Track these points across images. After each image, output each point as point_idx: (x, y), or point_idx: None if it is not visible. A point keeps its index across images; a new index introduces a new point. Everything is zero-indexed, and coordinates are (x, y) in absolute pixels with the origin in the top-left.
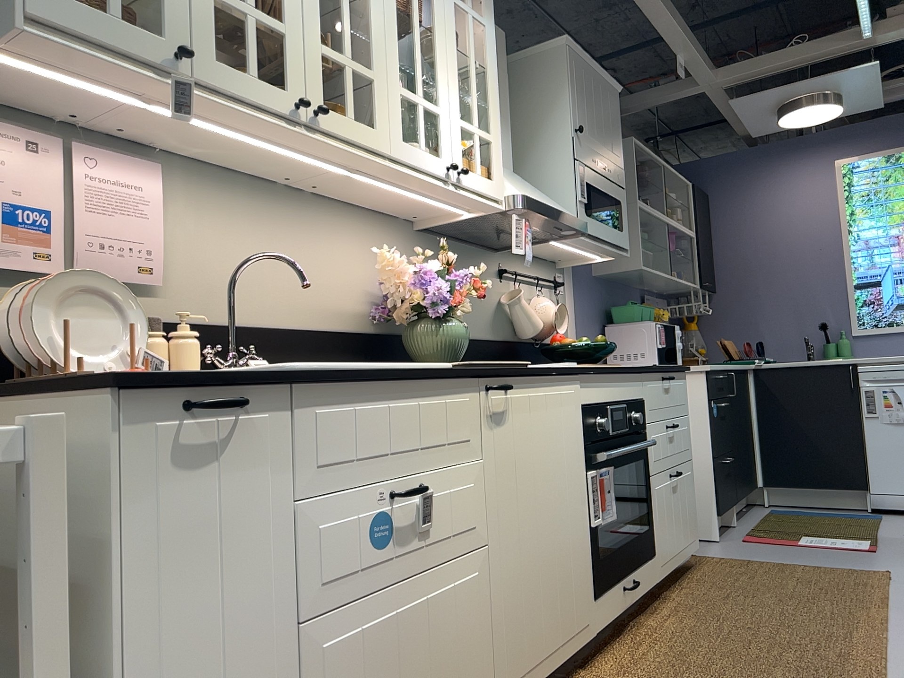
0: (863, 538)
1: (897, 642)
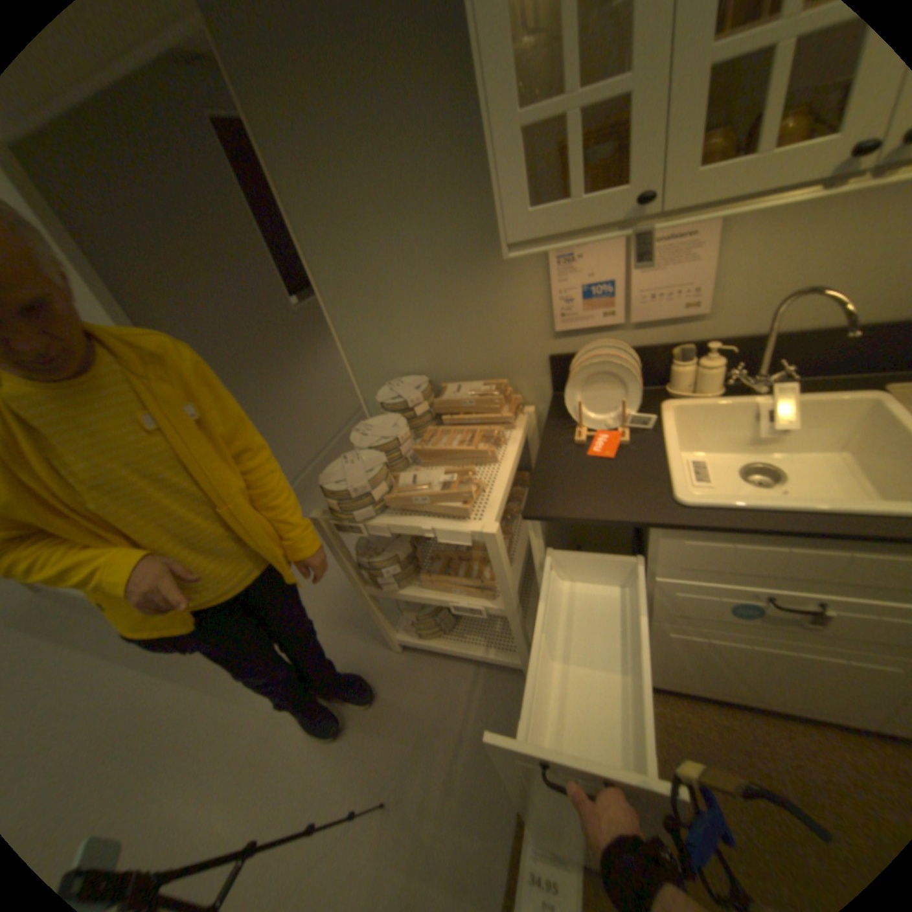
0: None
1: None
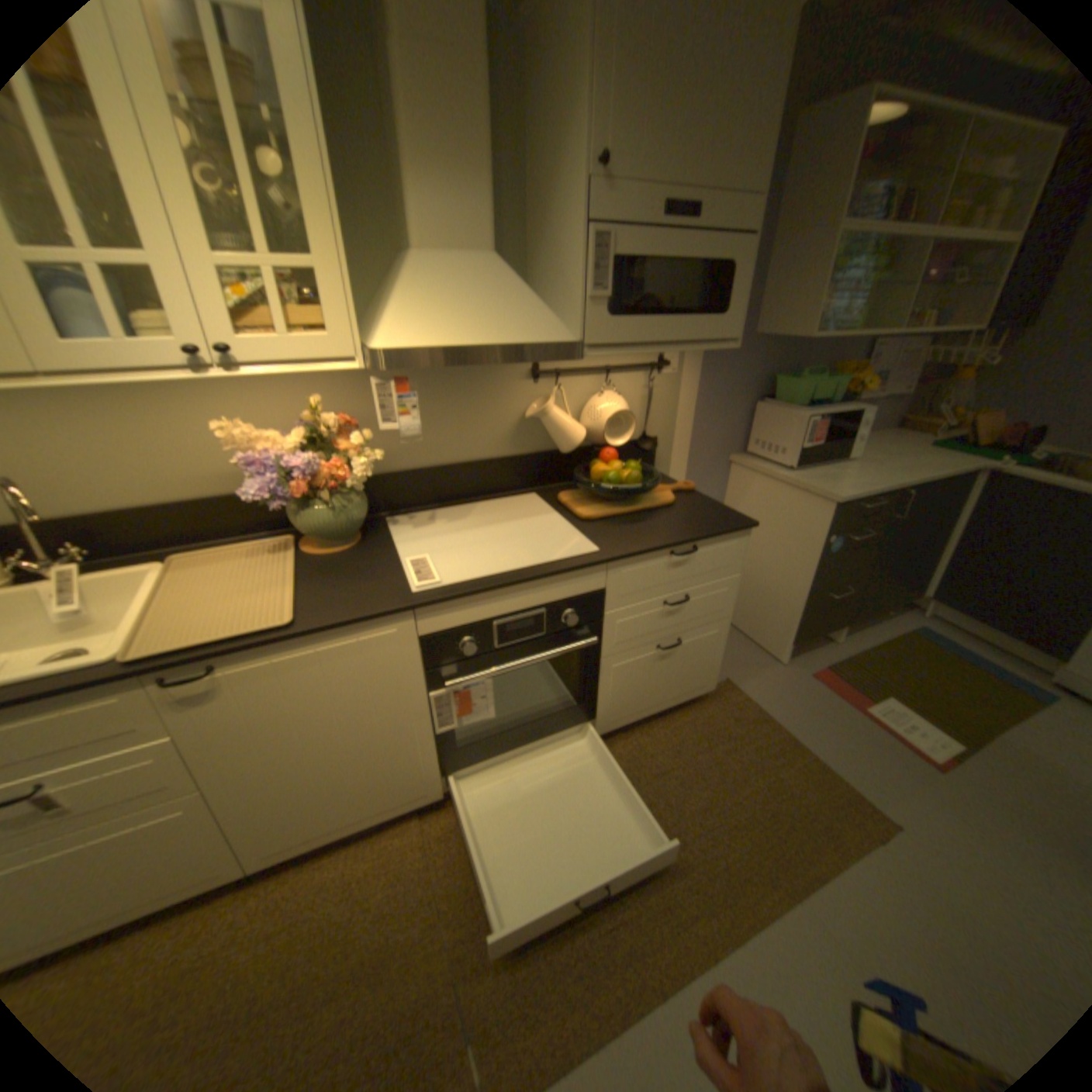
0: (965, 740)
1: (721, 977)
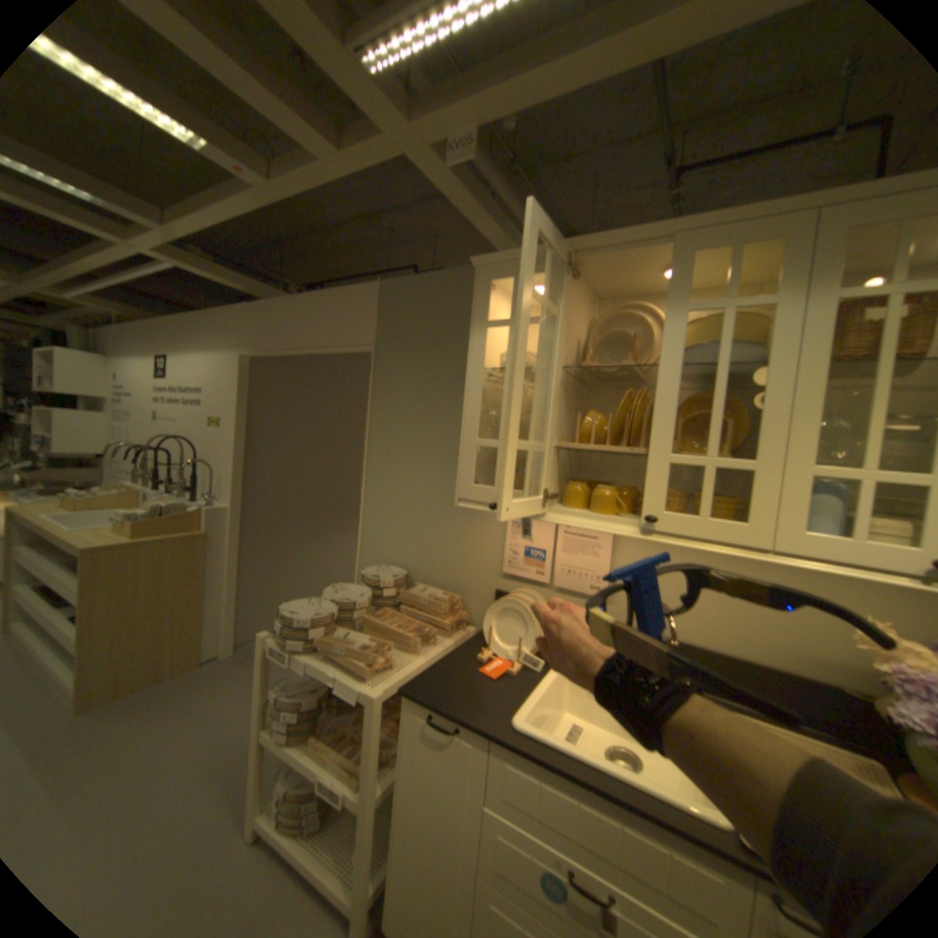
0: None
1: None
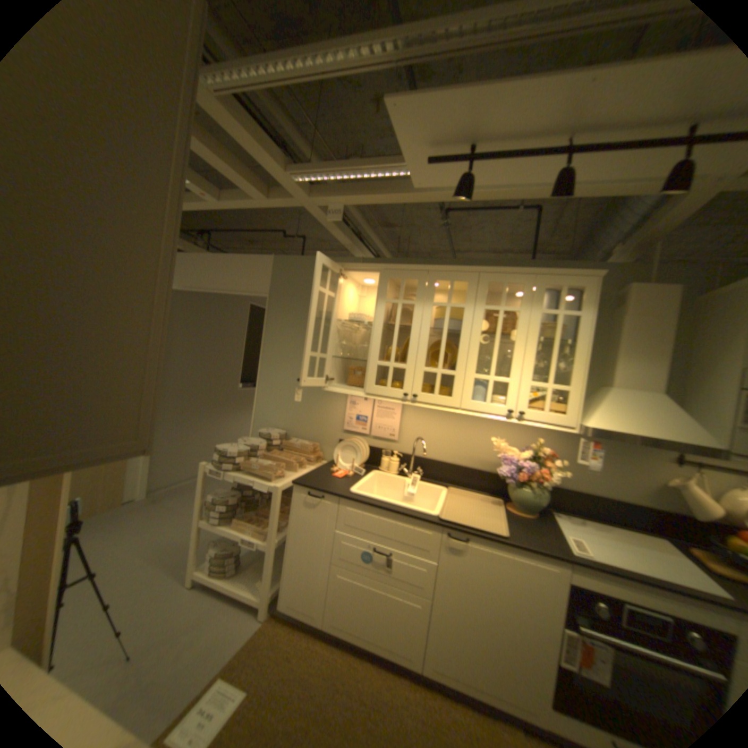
0: None
1: None
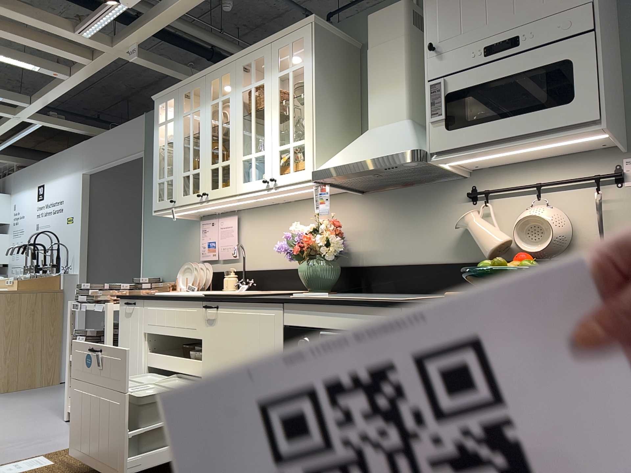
0: None
1: None
